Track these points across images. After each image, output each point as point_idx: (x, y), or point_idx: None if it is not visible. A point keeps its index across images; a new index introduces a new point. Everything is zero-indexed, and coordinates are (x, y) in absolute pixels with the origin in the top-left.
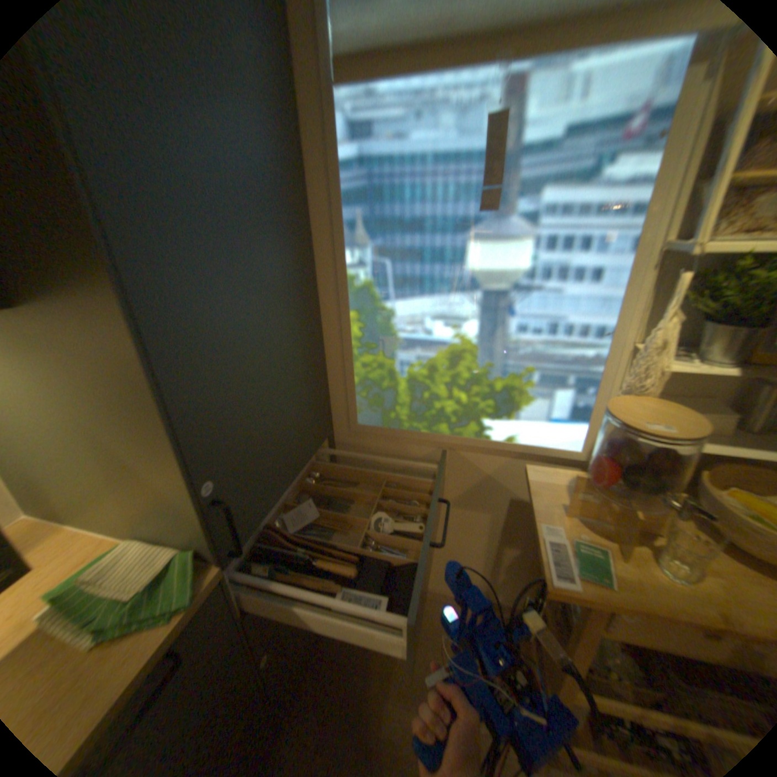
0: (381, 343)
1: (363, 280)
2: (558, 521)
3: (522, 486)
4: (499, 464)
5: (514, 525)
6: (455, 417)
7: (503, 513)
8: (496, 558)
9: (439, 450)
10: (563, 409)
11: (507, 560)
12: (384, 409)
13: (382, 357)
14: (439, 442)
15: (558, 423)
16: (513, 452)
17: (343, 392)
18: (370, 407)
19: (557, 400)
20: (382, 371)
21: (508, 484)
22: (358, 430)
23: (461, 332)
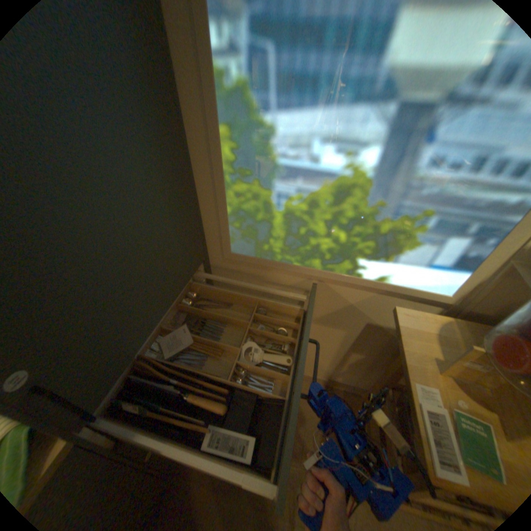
0: (257, 169)
1: (236, 76)
2: (433, 380)
3: (381, 315)
4: (365, 297)
5: (365, 340)
6: (330, 254)
7: (358, 331)
8: (343, 358)
9: (309, 280)
10: (454, 259)
11: (353, 360)
12: (258, 240)
13: (257, 186)
14: (310, 274)
15: (442, 271)
16: (382, 289)
17: (216, 220)
18: (243, 238)
19: (448, 247)
20: (258, 201)
21: (369, 312)
22: (232, 257)
23: (356, 160)
